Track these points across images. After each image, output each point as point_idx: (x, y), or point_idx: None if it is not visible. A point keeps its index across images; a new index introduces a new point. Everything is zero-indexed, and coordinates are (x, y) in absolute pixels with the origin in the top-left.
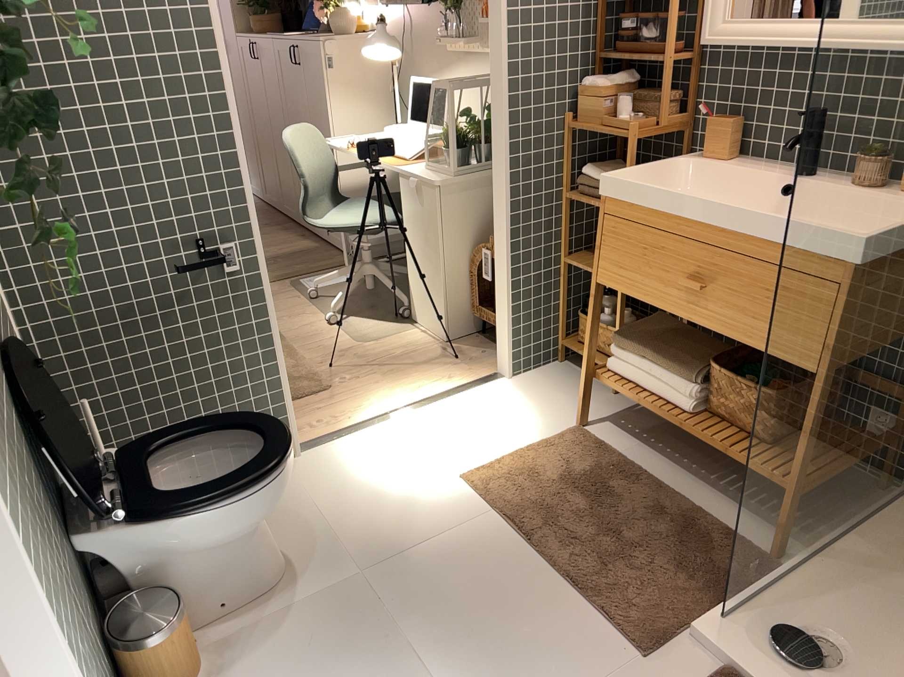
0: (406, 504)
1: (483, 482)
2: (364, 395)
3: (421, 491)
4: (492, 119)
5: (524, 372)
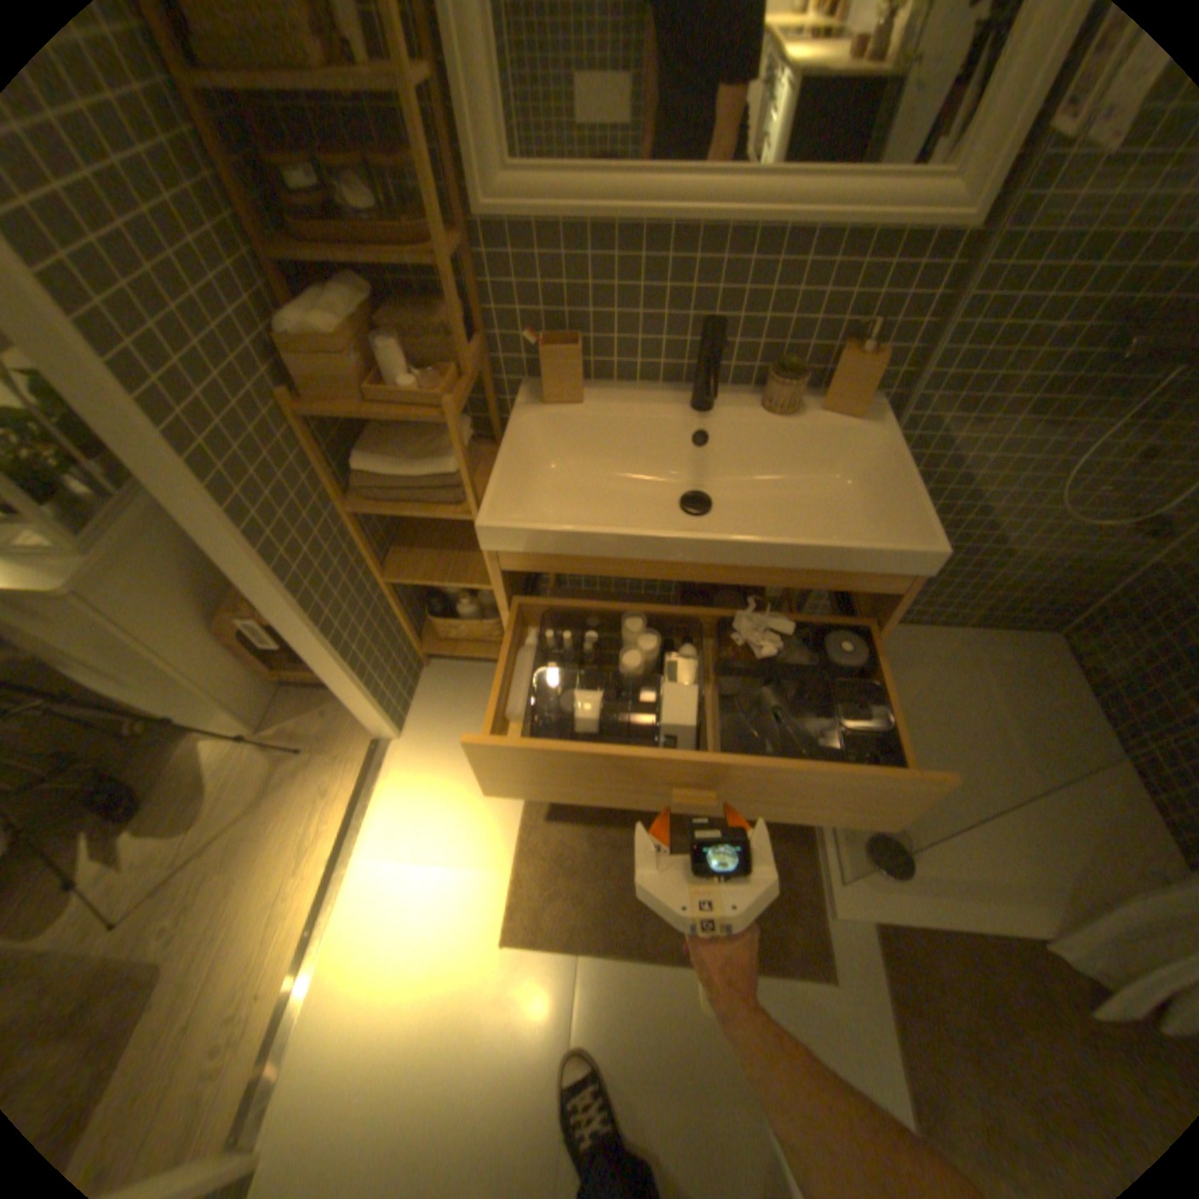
0: (487, 1061)
1: (529, 929)
2: (233, 934)
3: (481, 1021)
4: (144, 480)
5: (407, 716)
